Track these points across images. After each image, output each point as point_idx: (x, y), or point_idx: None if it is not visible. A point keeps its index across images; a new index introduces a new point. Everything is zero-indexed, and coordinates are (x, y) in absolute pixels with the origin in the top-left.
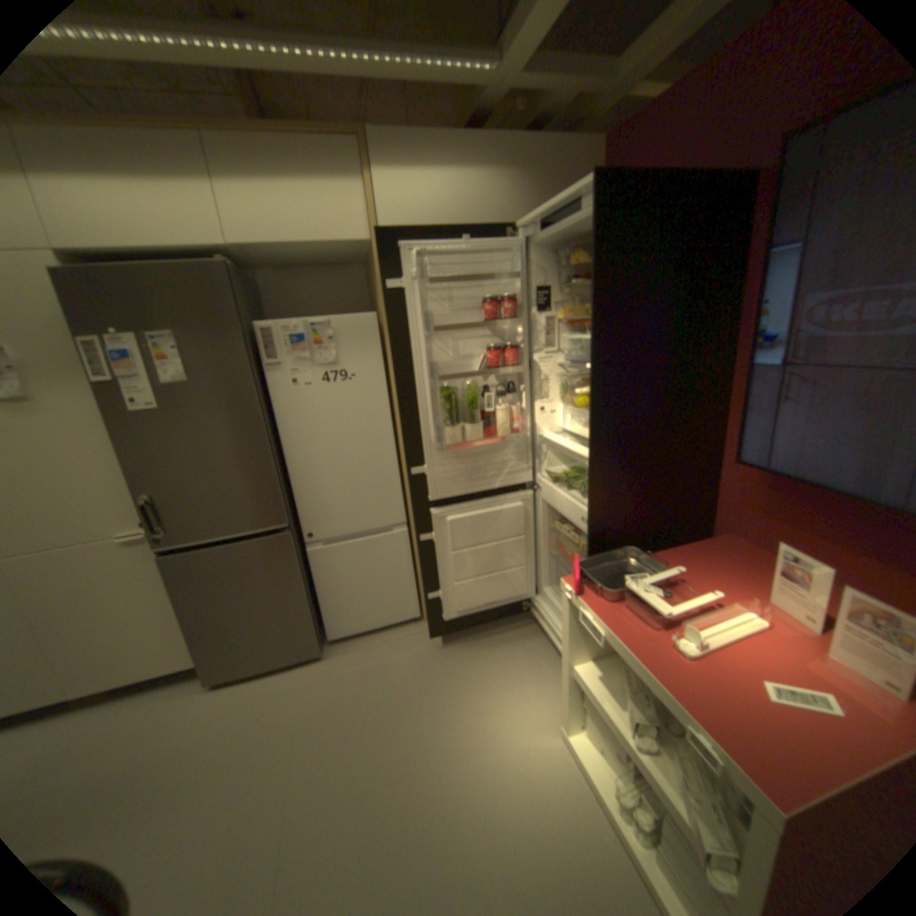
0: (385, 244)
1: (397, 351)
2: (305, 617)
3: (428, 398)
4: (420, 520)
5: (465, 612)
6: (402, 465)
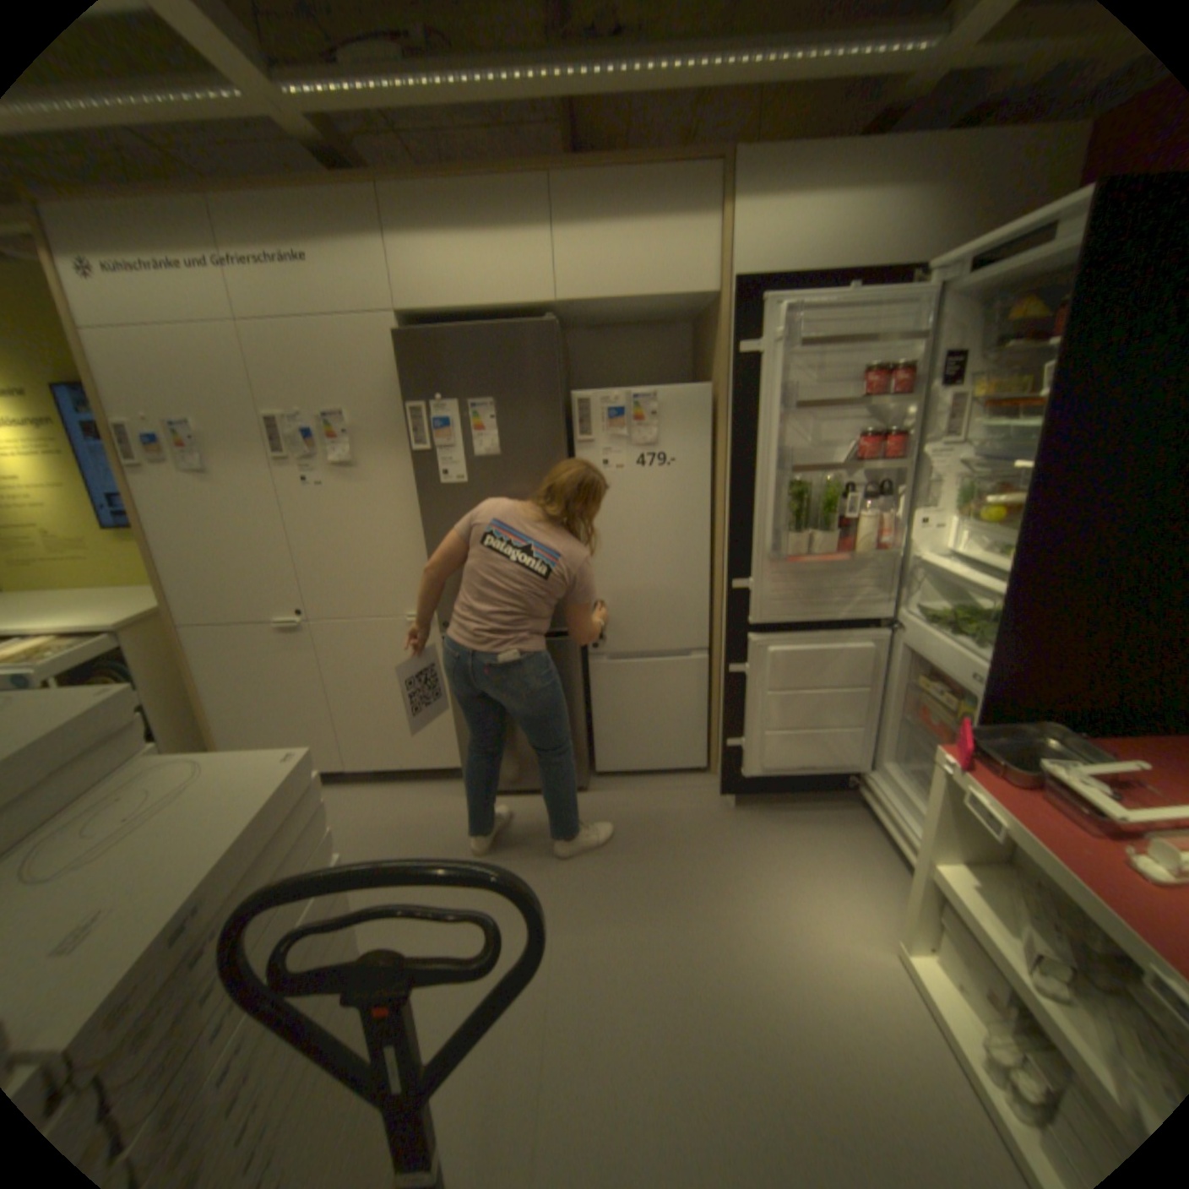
0: (739, 297)
1: (734, 433)
2: (578, 738)
3: (769, 494)
4: (732, 647)
5: (772, 773)
6: (713, 577)
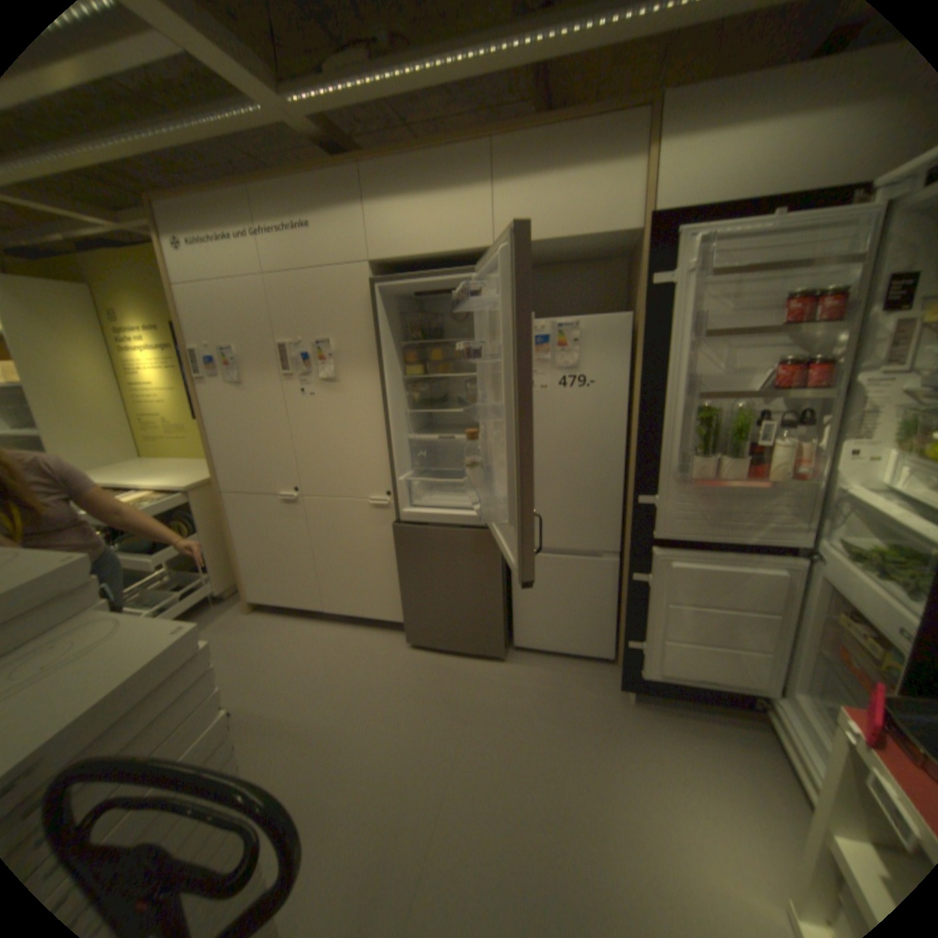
0: (659, 231)
1: (649, 358)
2: (497, 616)
3: (678, 417)
4: (637, 557)
5: (672, 680)
6: (627, 489)
